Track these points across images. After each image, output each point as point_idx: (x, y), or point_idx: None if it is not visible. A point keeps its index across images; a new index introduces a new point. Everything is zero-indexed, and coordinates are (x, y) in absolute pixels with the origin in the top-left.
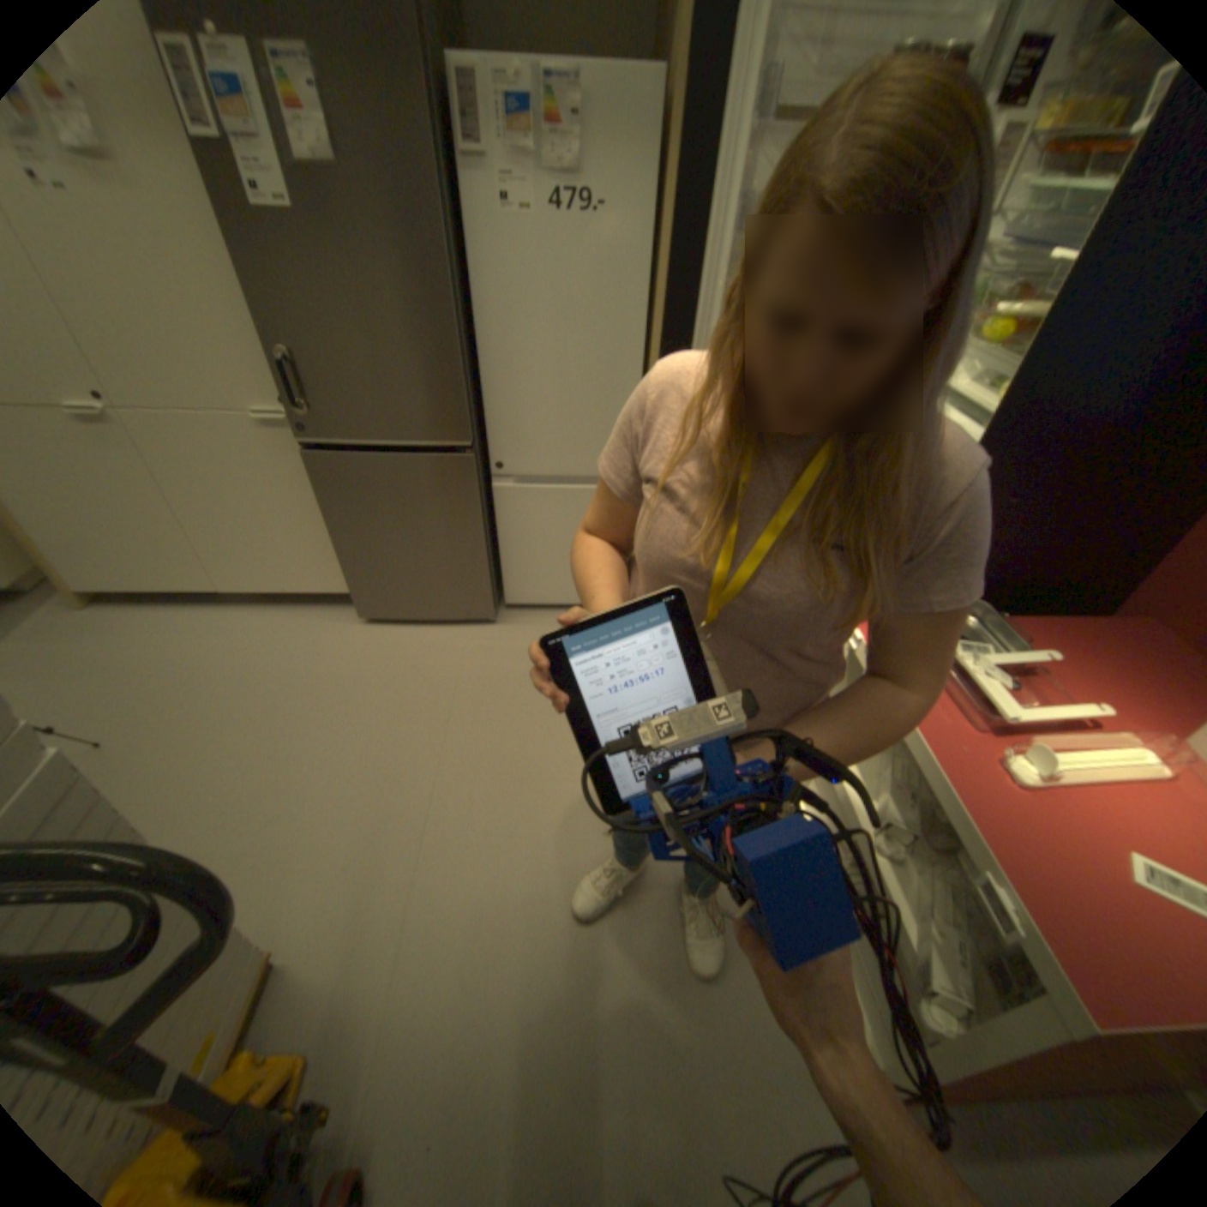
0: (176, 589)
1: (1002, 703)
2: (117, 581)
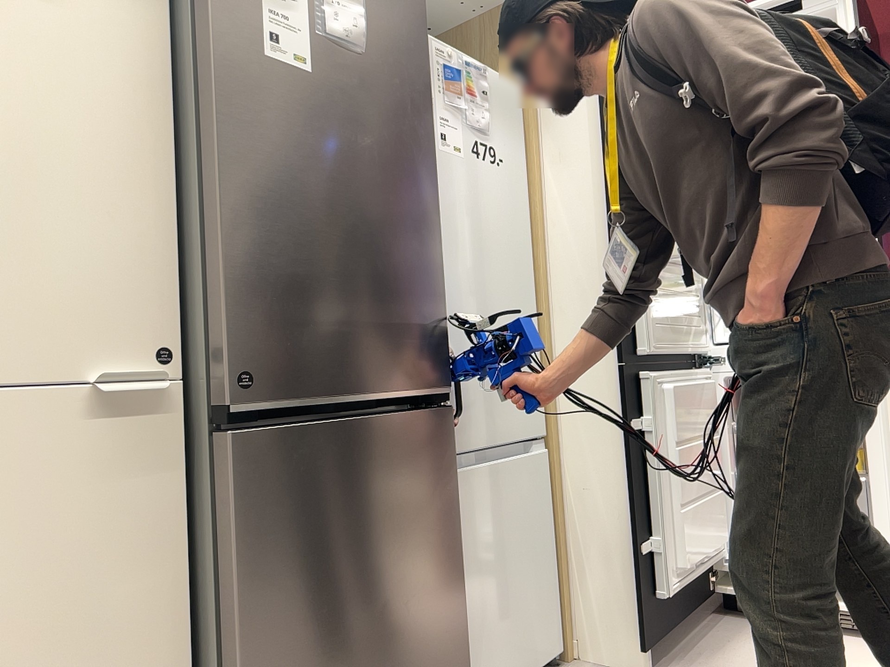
0: None
1: None
2: None
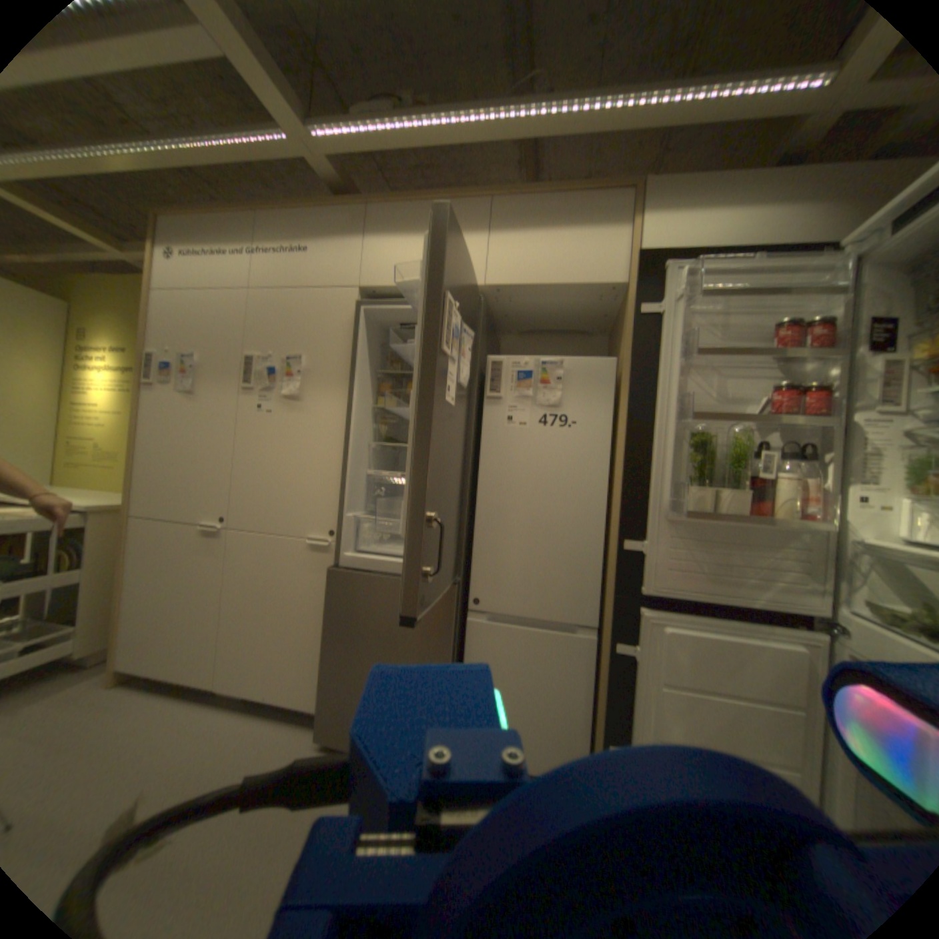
0: (184, 683)
1: None
2: (148, 667)
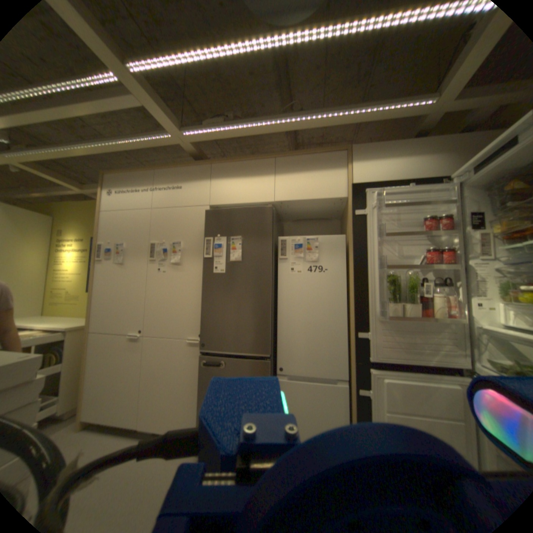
0: (120, 425)
1: None
2: (100, 418)
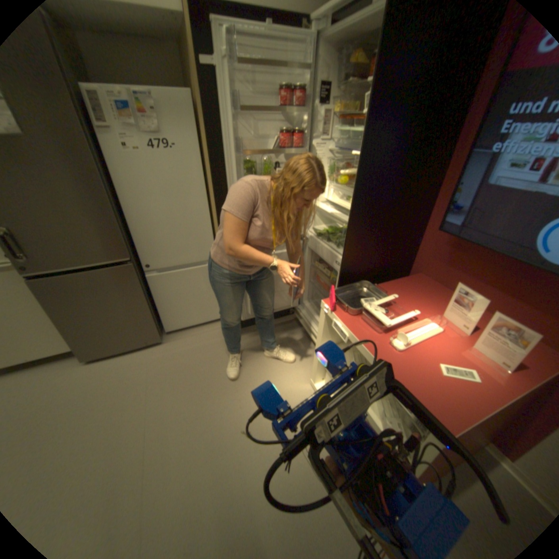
0: None
1: (383, 320)
2: None
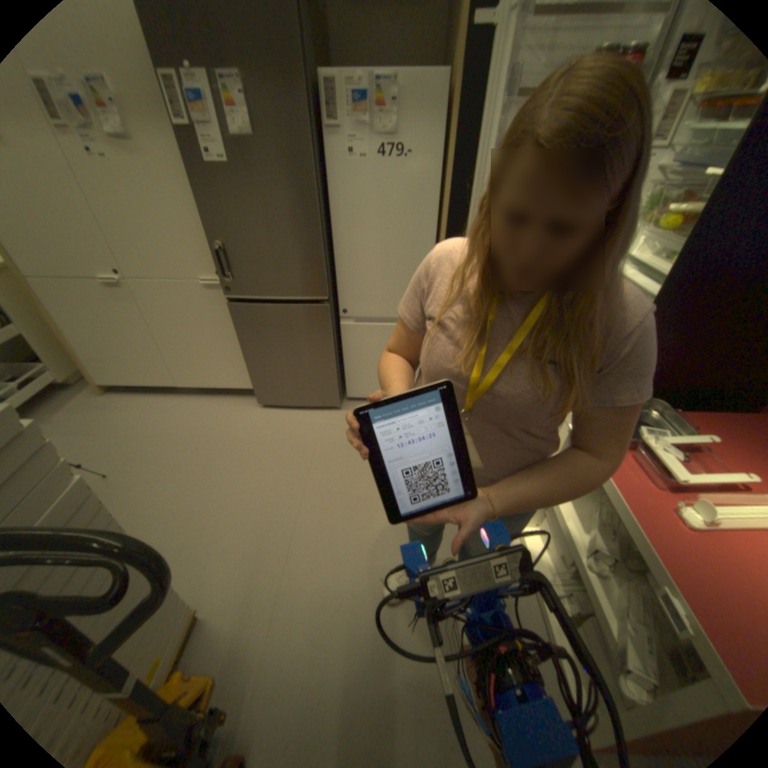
0: (153, 385)
1: (676, 470)
2: (121, 380)
